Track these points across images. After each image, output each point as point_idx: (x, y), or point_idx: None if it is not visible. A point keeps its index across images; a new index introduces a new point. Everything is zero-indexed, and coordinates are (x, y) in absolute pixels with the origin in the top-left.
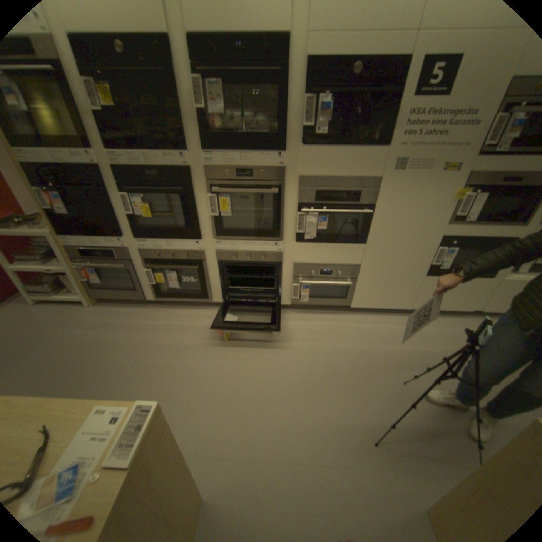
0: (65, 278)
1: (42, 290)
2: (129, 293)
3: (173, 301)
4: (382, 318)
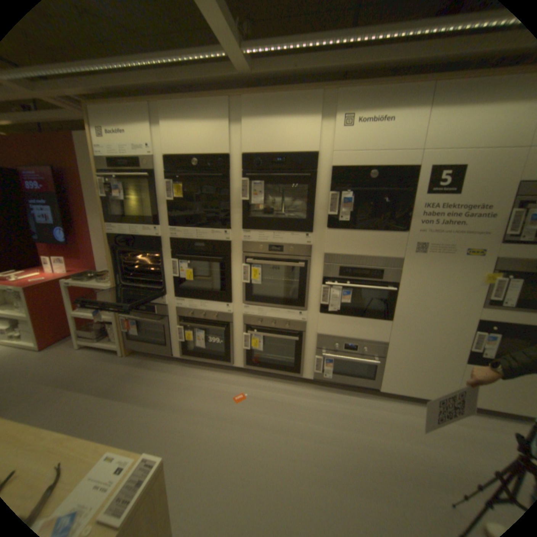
0: (111, 327)
1: (89, 336)
2: (159, 348)
3: (197, 361)
4: (420, 410)
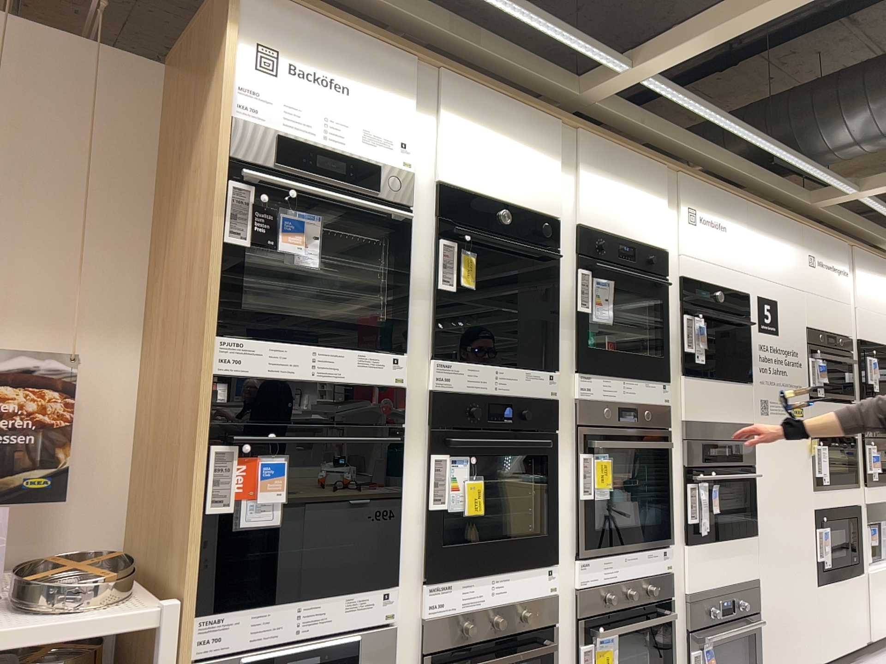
0: None
1: None
2: None
3: None
4: None
